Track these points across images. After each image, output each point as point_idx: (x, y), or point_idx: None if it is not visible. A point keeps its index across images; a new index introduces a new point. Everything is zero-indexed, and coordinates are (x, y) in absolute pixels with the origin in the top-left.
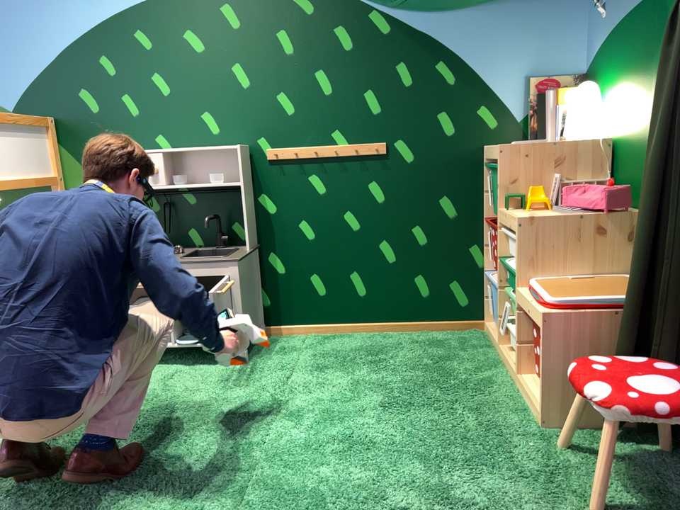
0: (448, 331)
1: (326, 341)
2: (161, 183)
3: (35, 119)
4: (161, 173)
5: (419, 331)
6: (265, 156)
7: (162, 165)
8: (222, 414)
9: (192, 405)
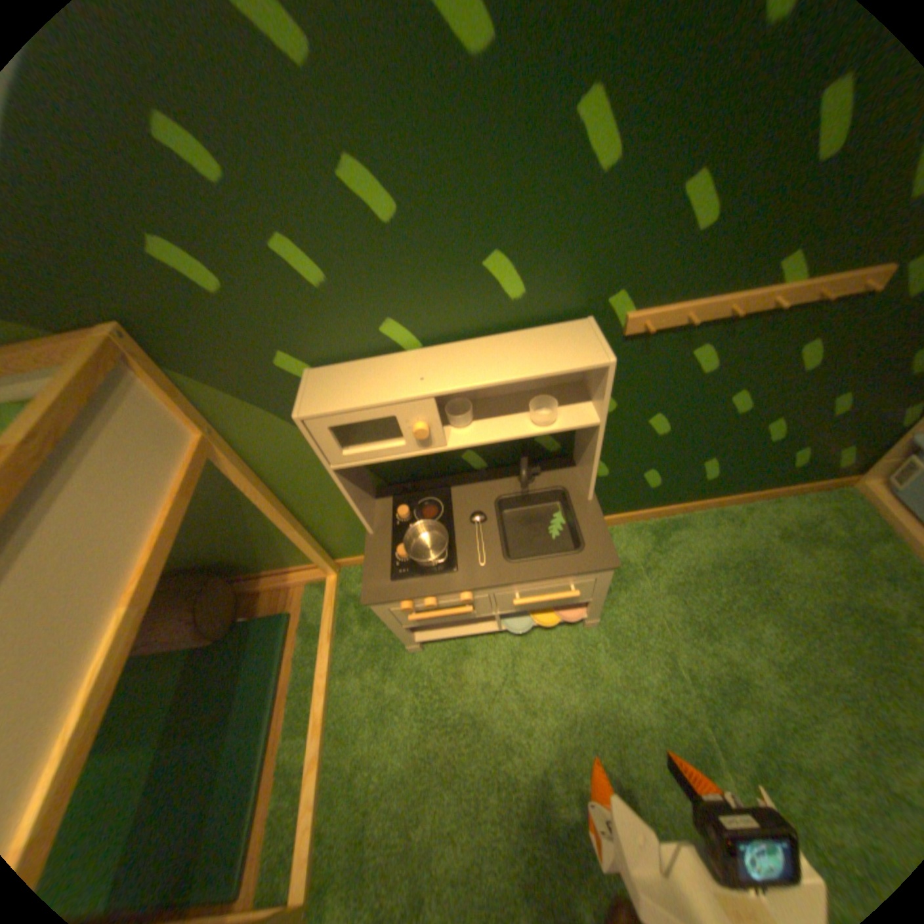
0: (810, 496)
1: (661, 541)
2: (440, 445)
3: (81, 342)
4: (437, 431)
5: (772, 501)
6: (624, 330)
7: (440, 418)
8: (652, 784)
9: (593, 757)
